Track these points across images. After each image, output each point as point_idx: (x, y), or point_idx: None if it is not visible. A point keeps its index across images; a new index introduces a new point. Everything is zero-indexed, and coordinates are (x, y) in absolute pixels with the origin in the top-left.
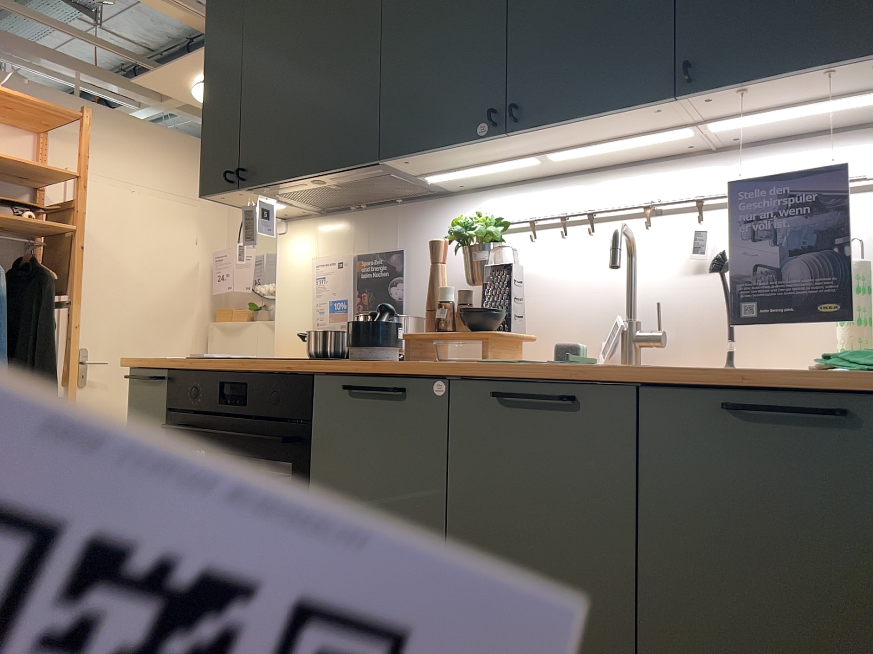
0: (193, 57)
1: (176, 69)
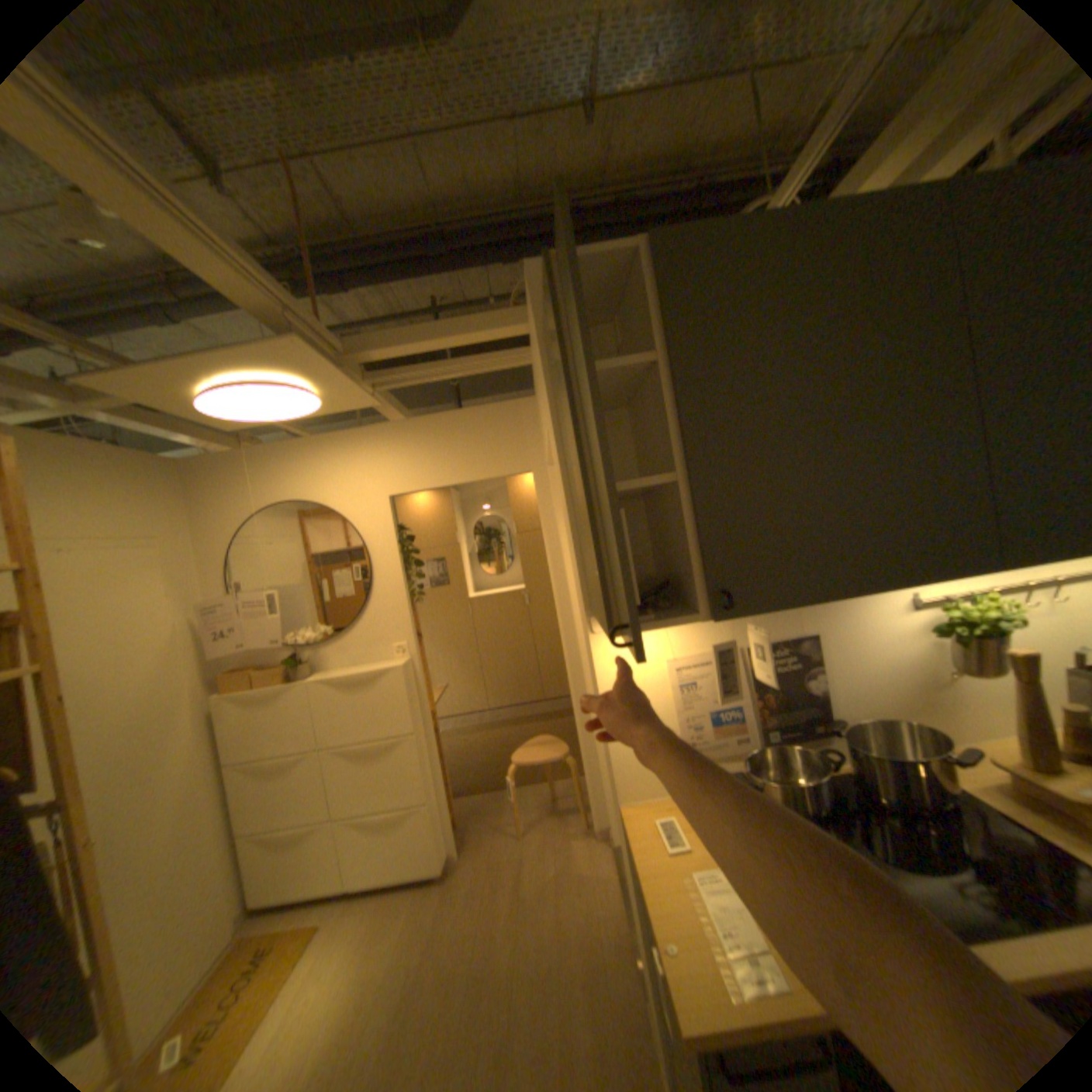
0: (237, 348)
1: (186, 364)
